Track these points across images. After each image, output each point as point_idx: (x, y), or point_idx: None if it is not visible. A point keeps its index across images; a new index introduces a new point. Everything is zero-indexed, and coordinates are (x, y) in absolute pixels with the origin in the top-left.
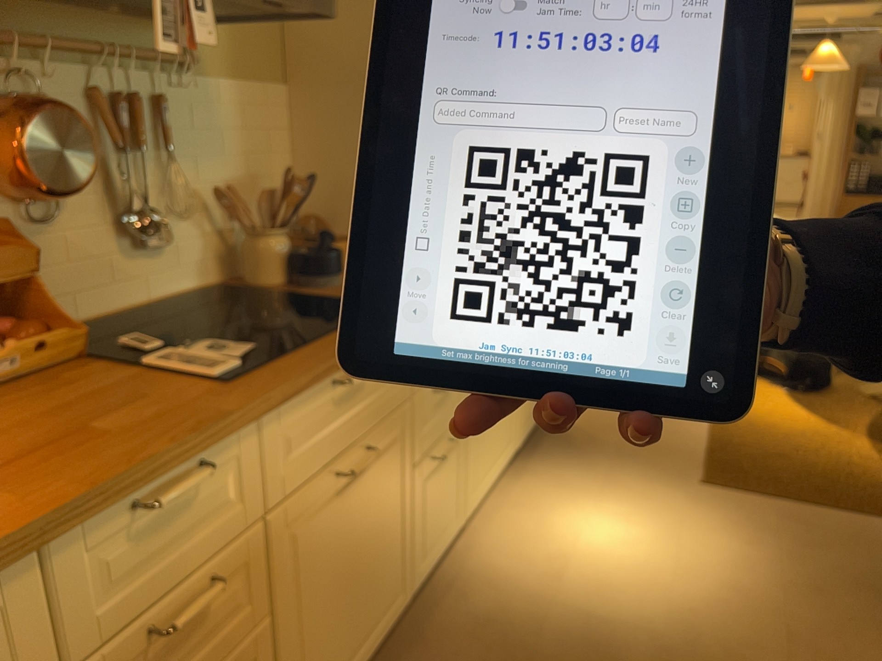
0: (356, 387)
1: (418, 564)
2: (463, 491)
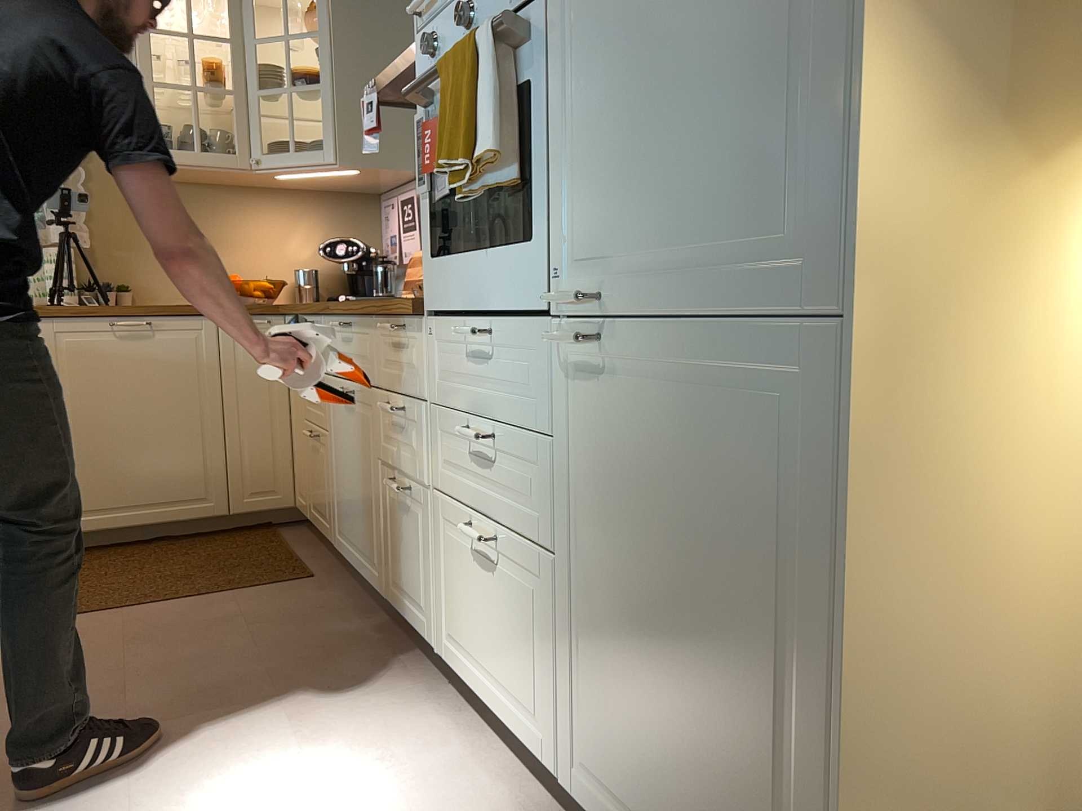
0: (350, 338)
1: (391, 581)
2: (436, 603)
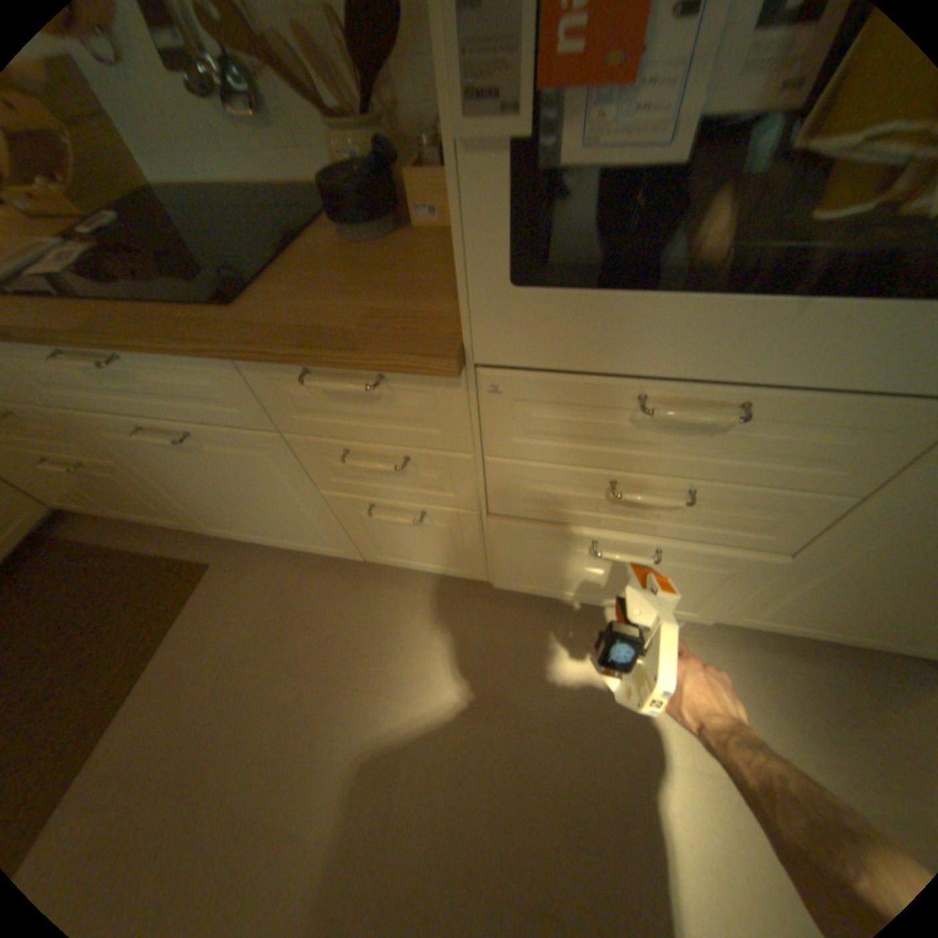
0: (123, 371)
1: (374, 552)
2: (487, 563)
